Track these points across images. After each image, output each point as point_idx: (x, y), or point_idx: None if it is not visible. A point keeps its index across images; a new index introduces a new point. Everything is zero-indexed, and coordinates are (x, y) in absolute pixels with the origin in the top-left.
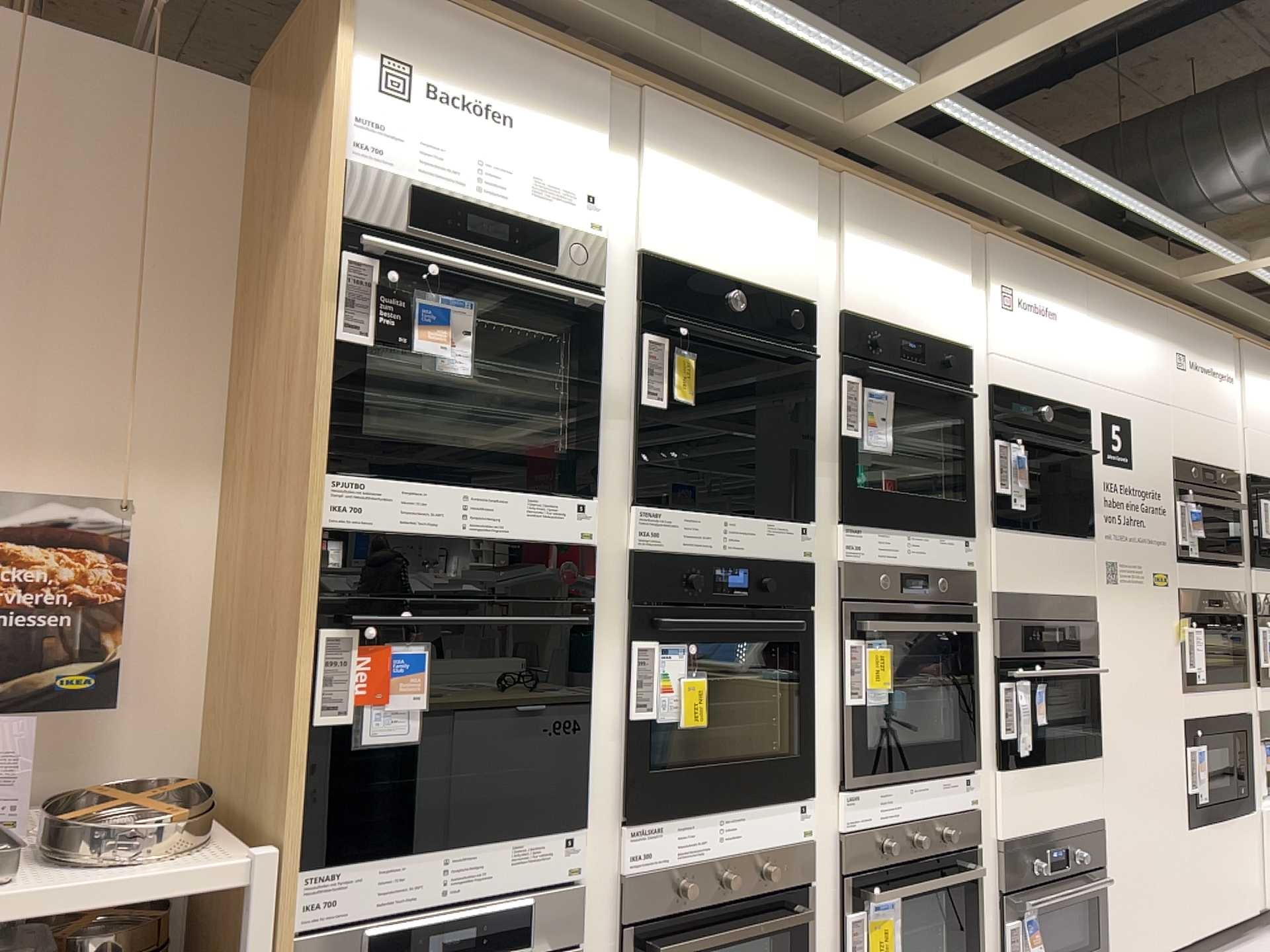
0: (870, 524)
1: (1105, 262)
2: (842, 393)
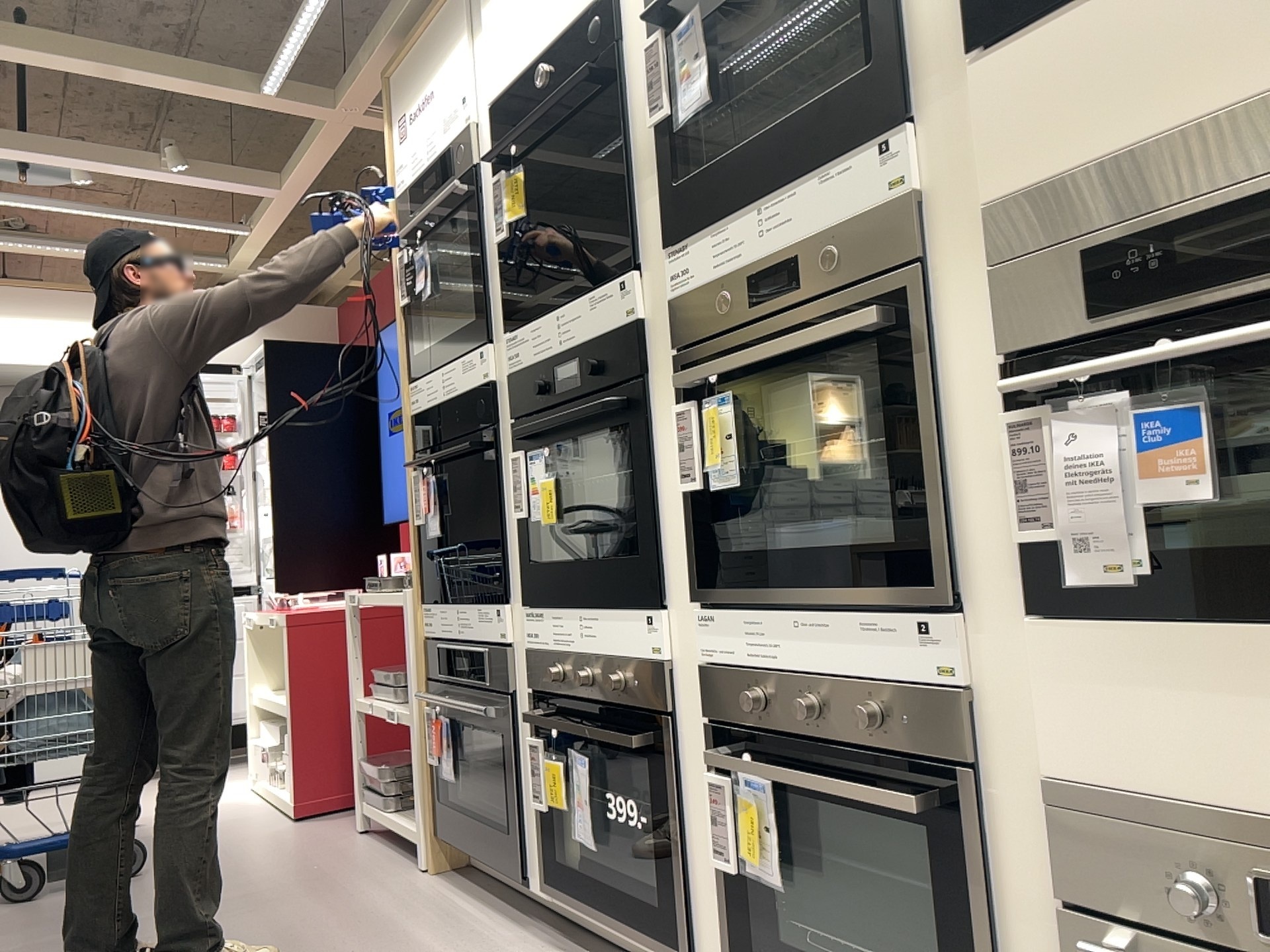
0: (696, 226)
1: None
2: (646, 72)
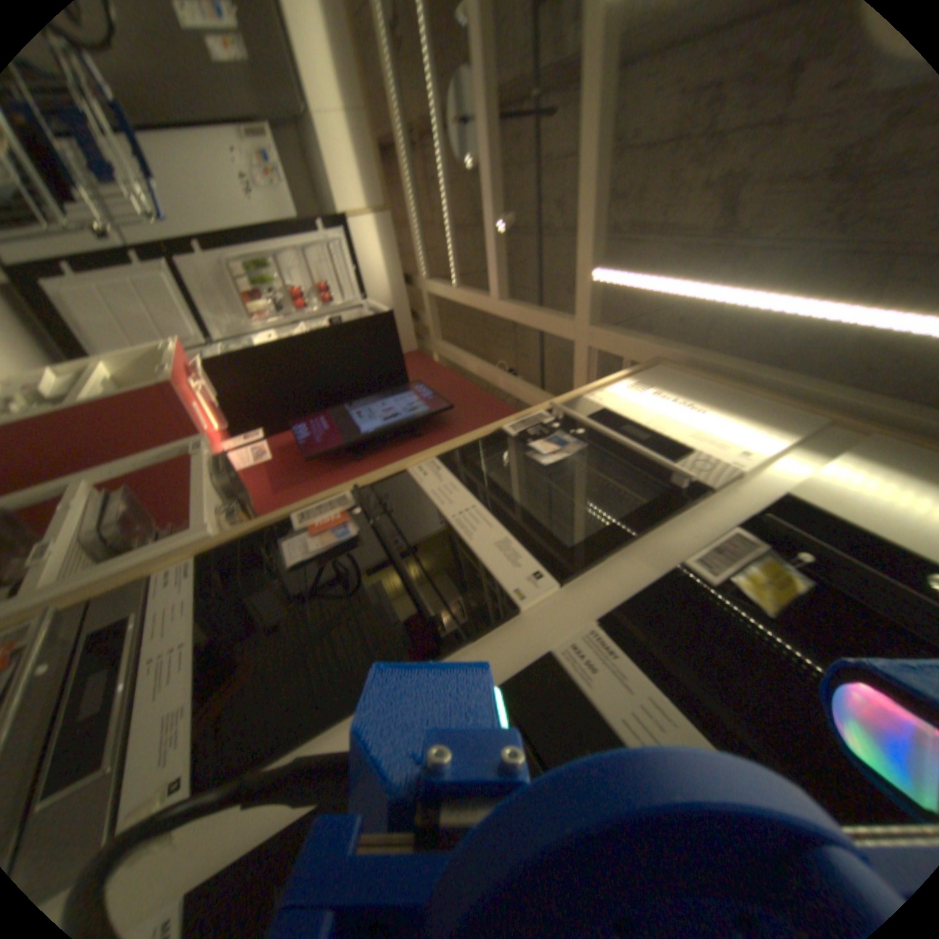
0: None
1: None
2: None
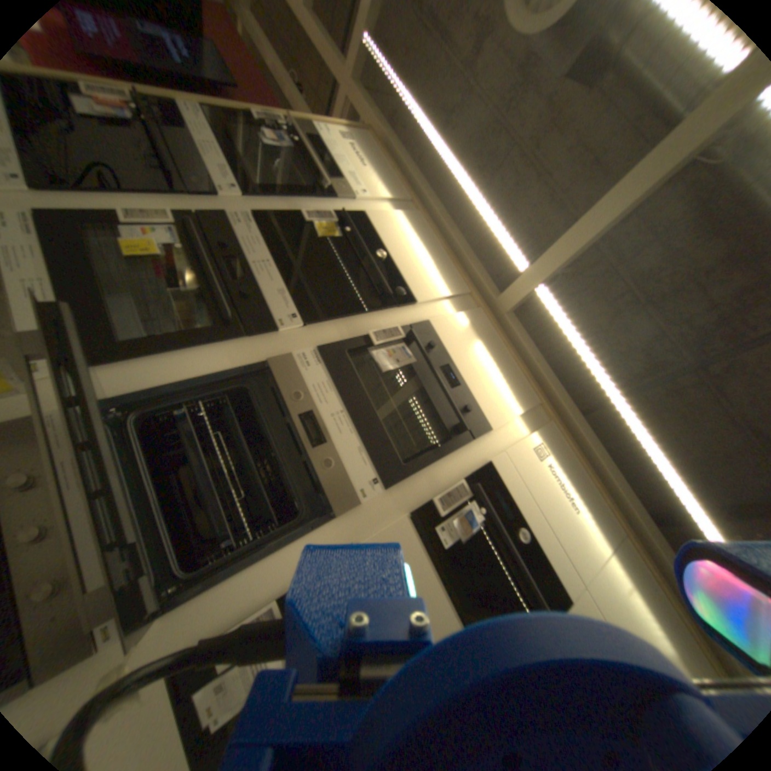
0: (327, 373)
1: (660, 574)
2: (386, 331)
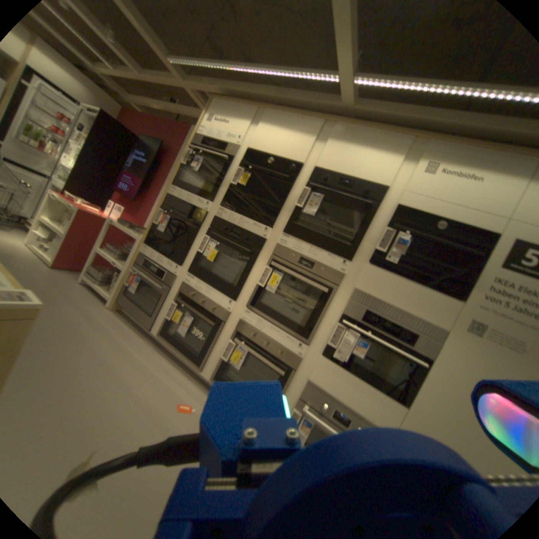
0: (294, 236)
1: None
2: (301, 192)
